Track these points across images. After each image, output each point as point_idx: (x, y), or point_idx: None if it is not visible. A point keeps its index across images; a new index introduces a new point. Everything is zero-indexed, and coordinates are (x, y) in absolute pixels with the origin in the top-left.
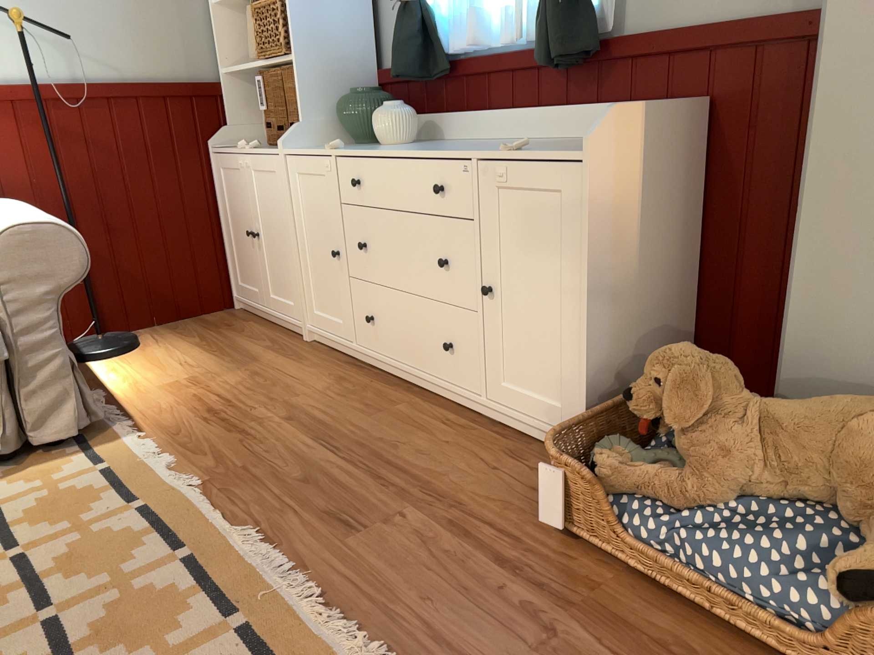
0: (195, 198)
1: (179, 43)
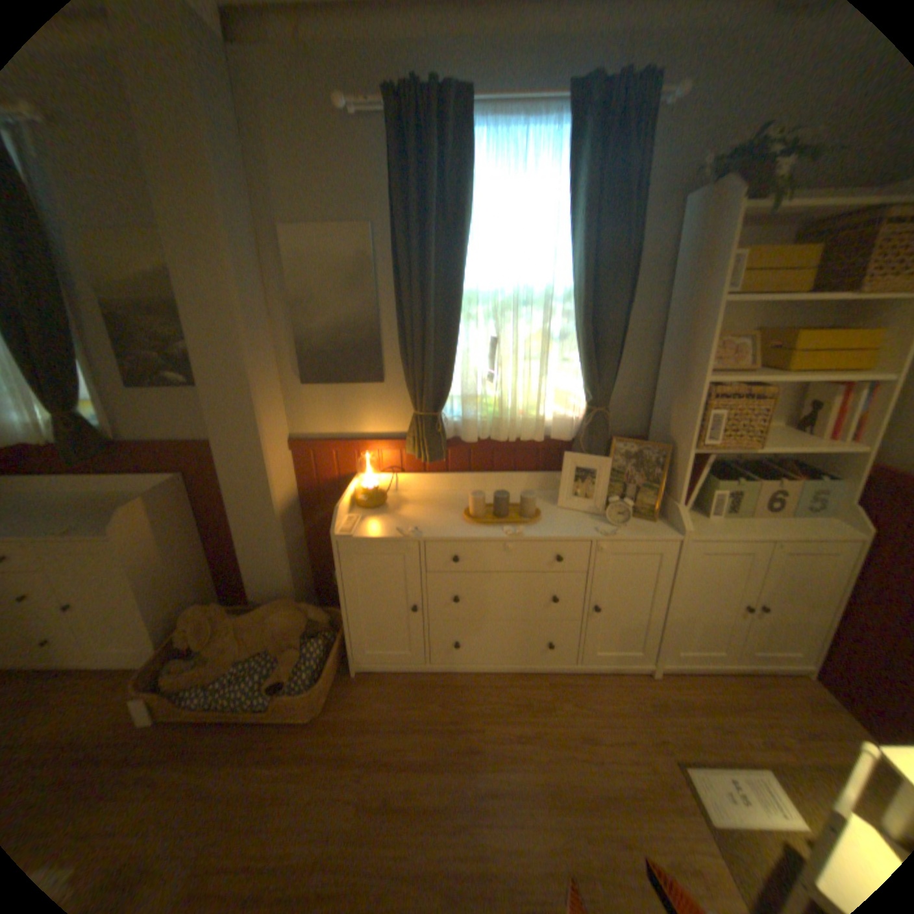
0: None
1: None
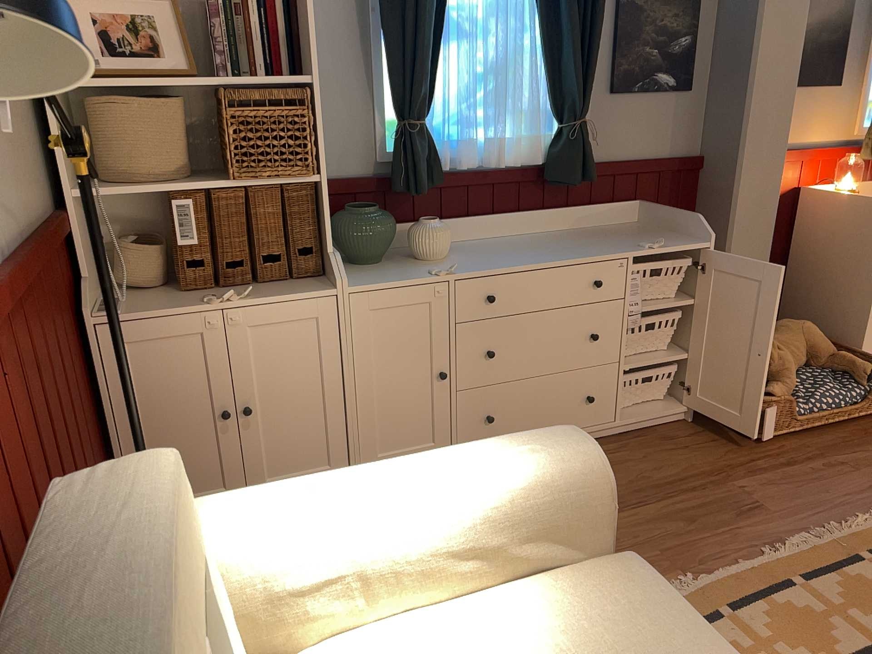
0: (85, 404)
1: (27, 149)
